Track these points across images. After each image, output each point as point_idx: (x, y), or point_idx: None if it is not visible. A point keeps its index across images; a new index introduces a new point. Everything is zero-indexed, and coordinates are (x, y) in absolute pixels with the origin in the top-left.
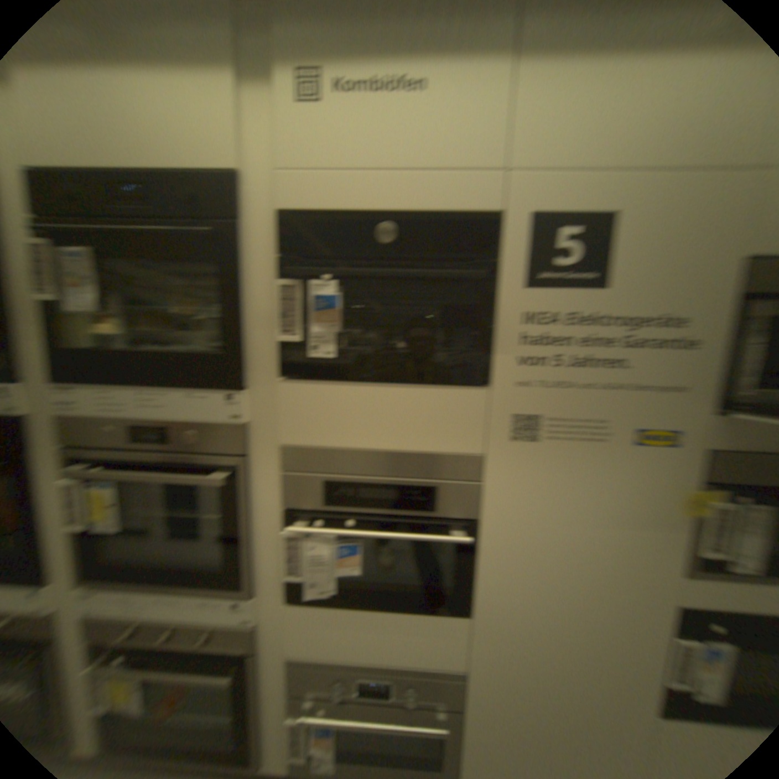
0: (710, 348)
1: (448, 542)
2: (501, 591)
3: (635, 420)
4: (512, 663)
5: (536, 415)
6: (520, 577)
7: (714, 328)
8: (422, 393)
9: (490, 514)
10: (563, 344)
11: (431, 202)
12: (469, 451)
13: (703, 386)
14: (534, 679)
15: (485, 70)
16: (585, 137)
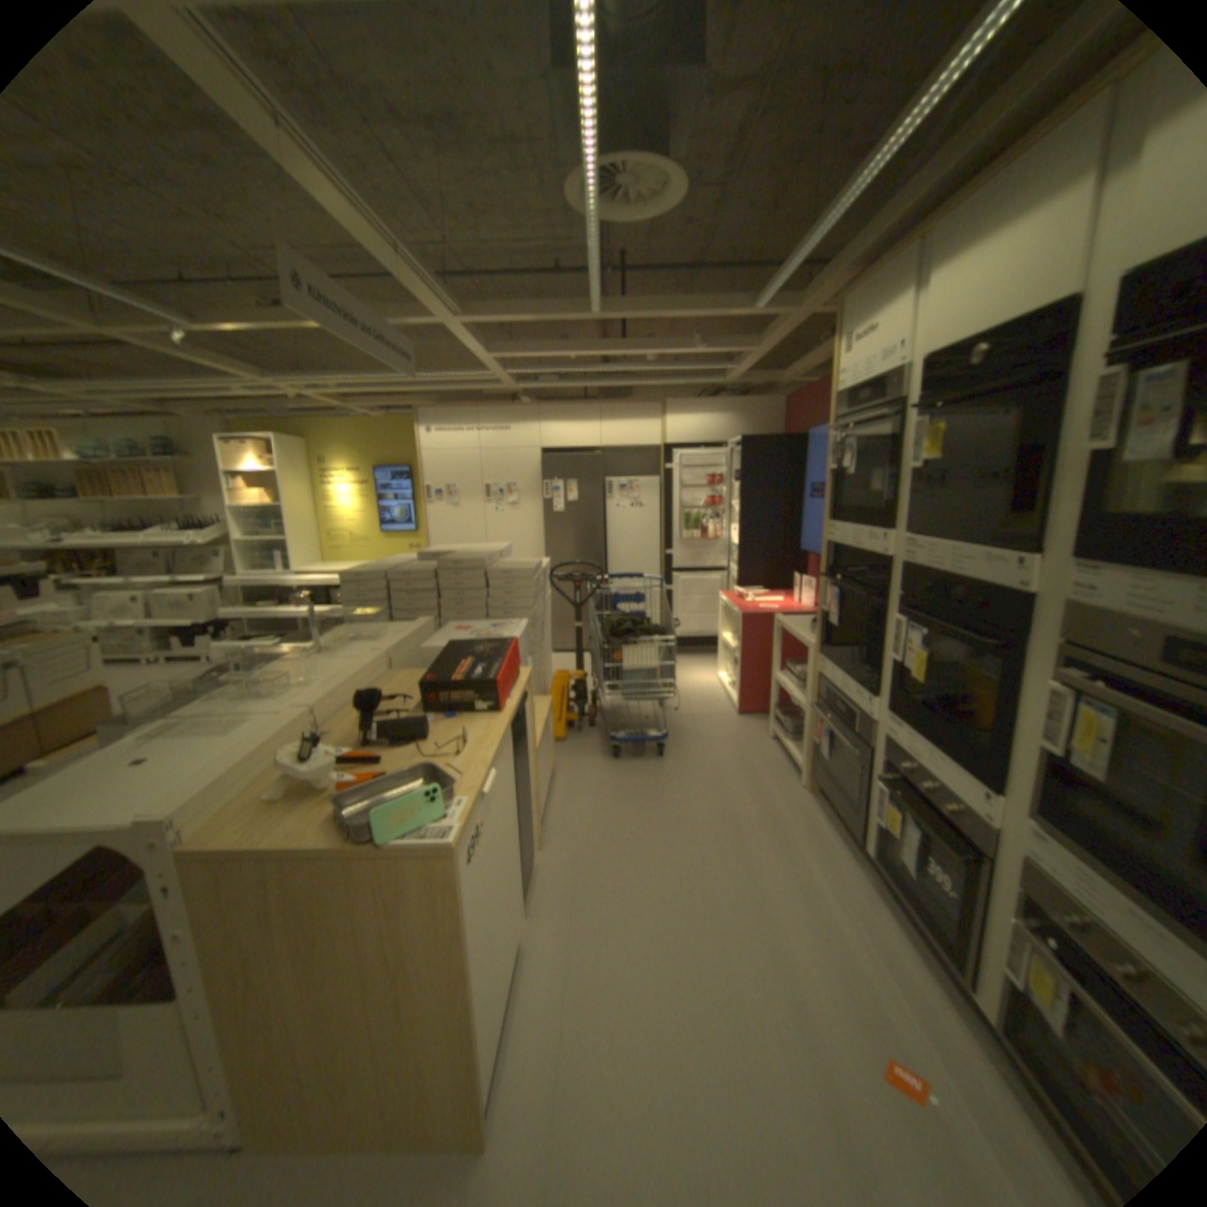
0: None
1: None
2: None
3: None
4: None
5: None
6: None
7: None
8: None
9: None
10: None
11: None
12: None
13: None
14: None
15: None
16: None
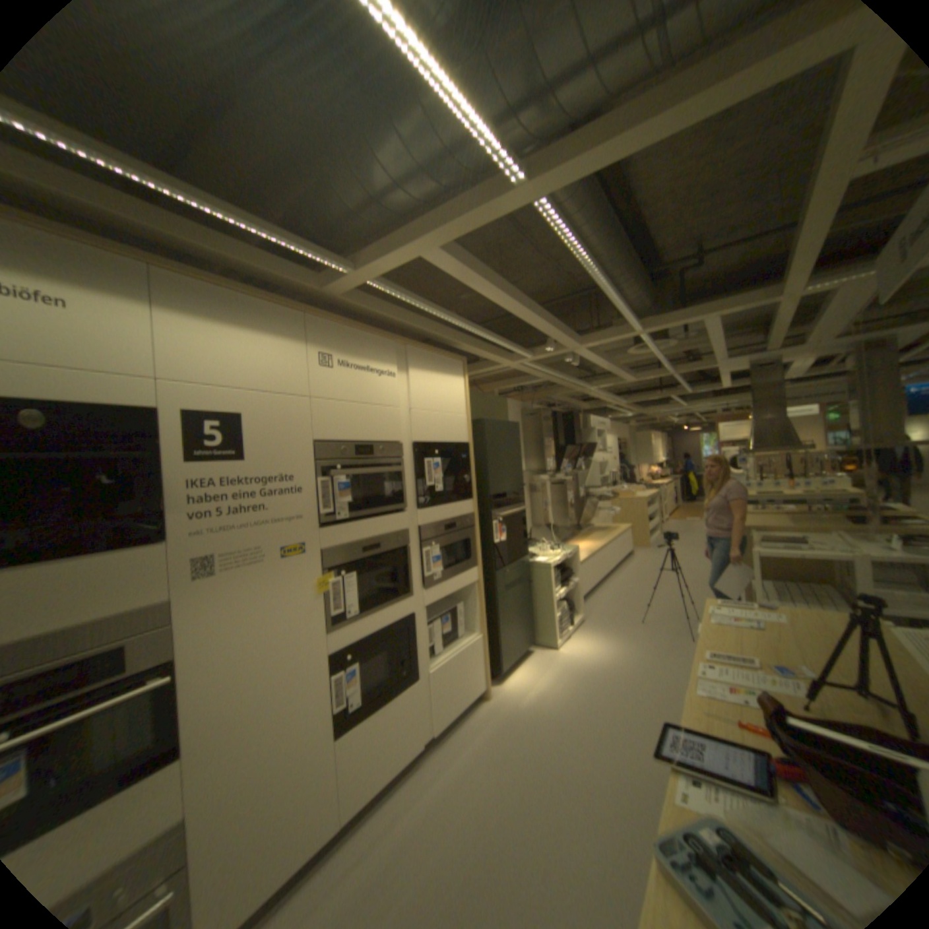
0: (306, 492)
1: (141, 694)
2: (201, 716)
3: (275, 543)
4: (222, 776)
5: (206, 557)
6: (216, 694)
7: (305, 481)
8: (90, 564)
9: (179, 651)
10: (218, 501)
11: (79, 397)
12: (149, 604)
13: (307, 514)
14: (243, 777)
15: (122, 310)
16: (209, 368)
